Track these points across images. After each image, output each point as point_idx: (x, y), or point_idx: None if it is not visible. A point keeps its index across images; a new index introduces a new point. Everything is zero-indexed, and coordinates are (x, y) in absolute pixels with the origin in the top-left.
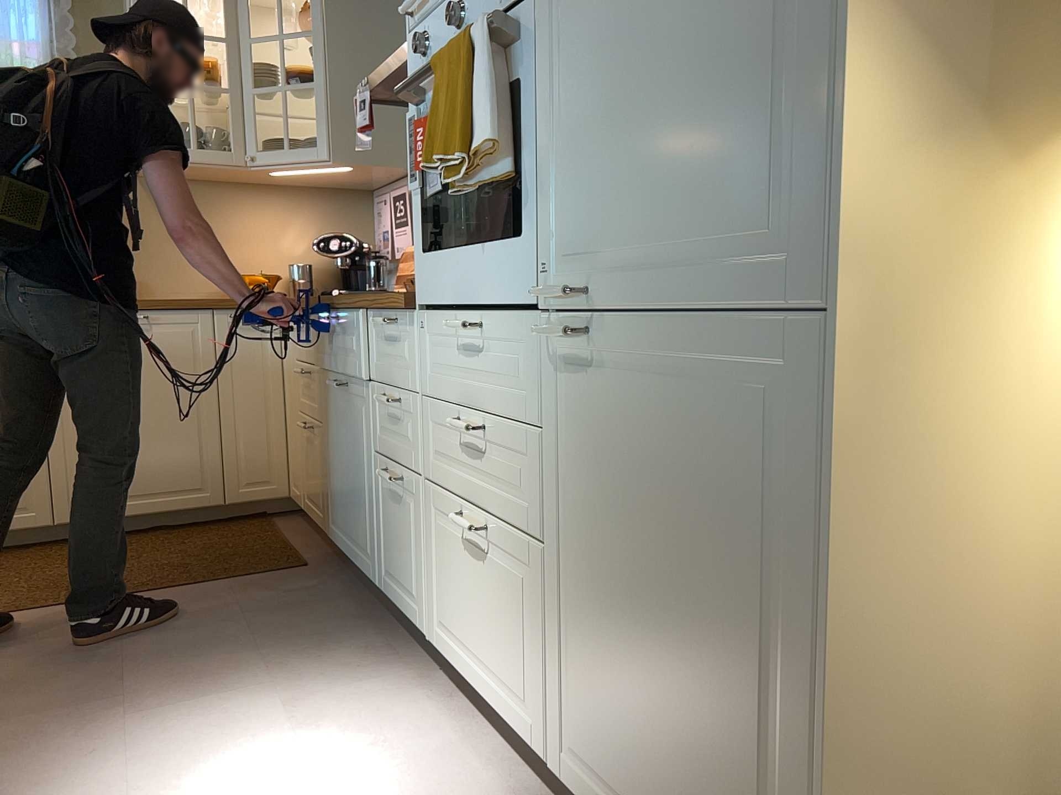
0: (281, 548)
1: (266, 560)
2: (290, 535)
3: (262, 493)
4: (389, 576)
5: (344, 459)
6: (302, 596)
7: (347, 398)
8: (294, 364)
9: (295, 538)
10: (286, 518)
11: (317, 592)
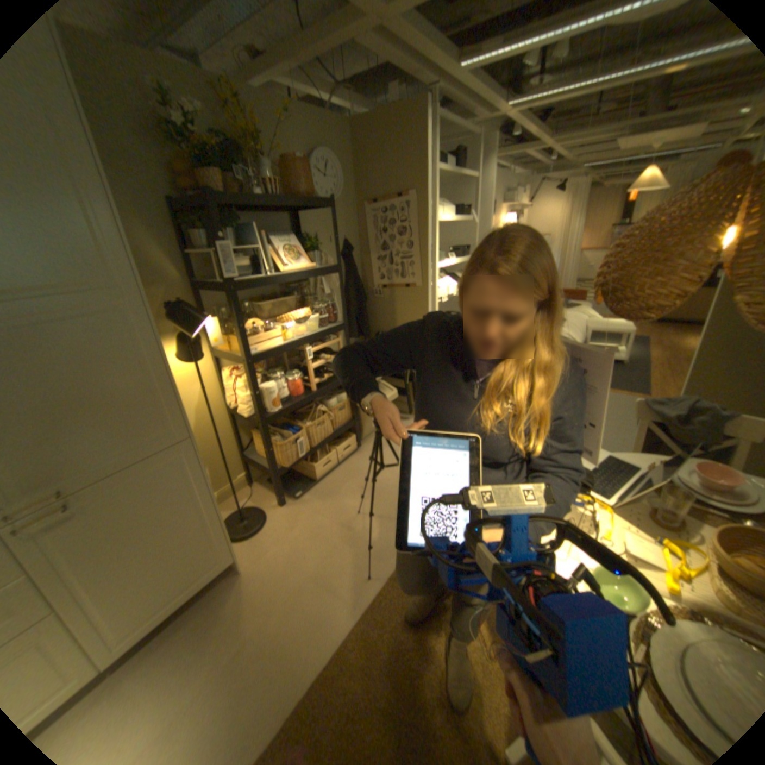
0: None
1: None
2: None
3: None
4: None
5: None
6: None
7: None
8: None
9: None
10: None
11: None
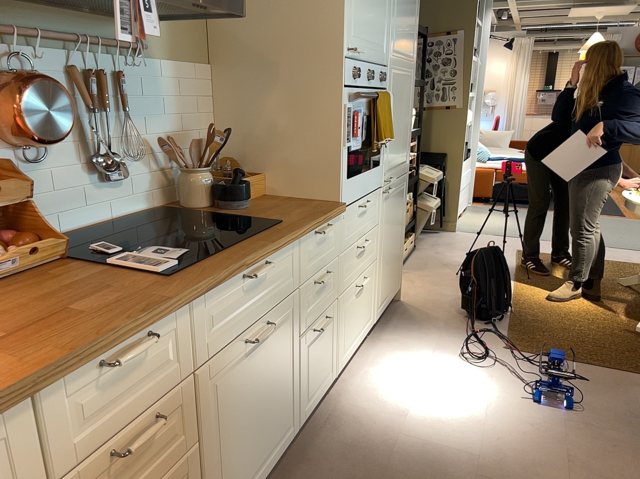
0: None
1: None
2: None
3: None
4: (309, 397)
5: (257, 400)
6: None
7: (266, 335)
8: None
9: None
10: None
11: None
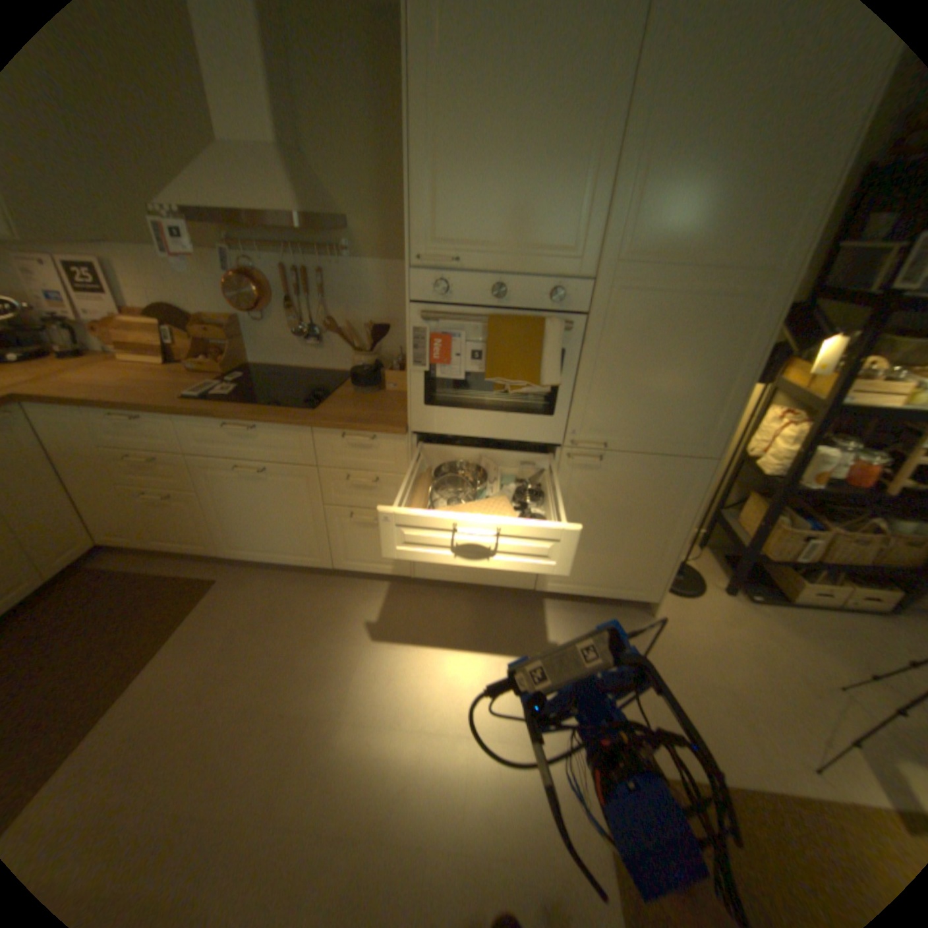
0: (161, 582)
1: (173, 596)
2: (139, 571)
3: (74, 556)
4: (351, 560)
5: (260, 512)
6: (258, 599)
7: (265, 477)
8: (93, 451)
9: (150, 570)
10: (97, 560)
11: (261, 591)
